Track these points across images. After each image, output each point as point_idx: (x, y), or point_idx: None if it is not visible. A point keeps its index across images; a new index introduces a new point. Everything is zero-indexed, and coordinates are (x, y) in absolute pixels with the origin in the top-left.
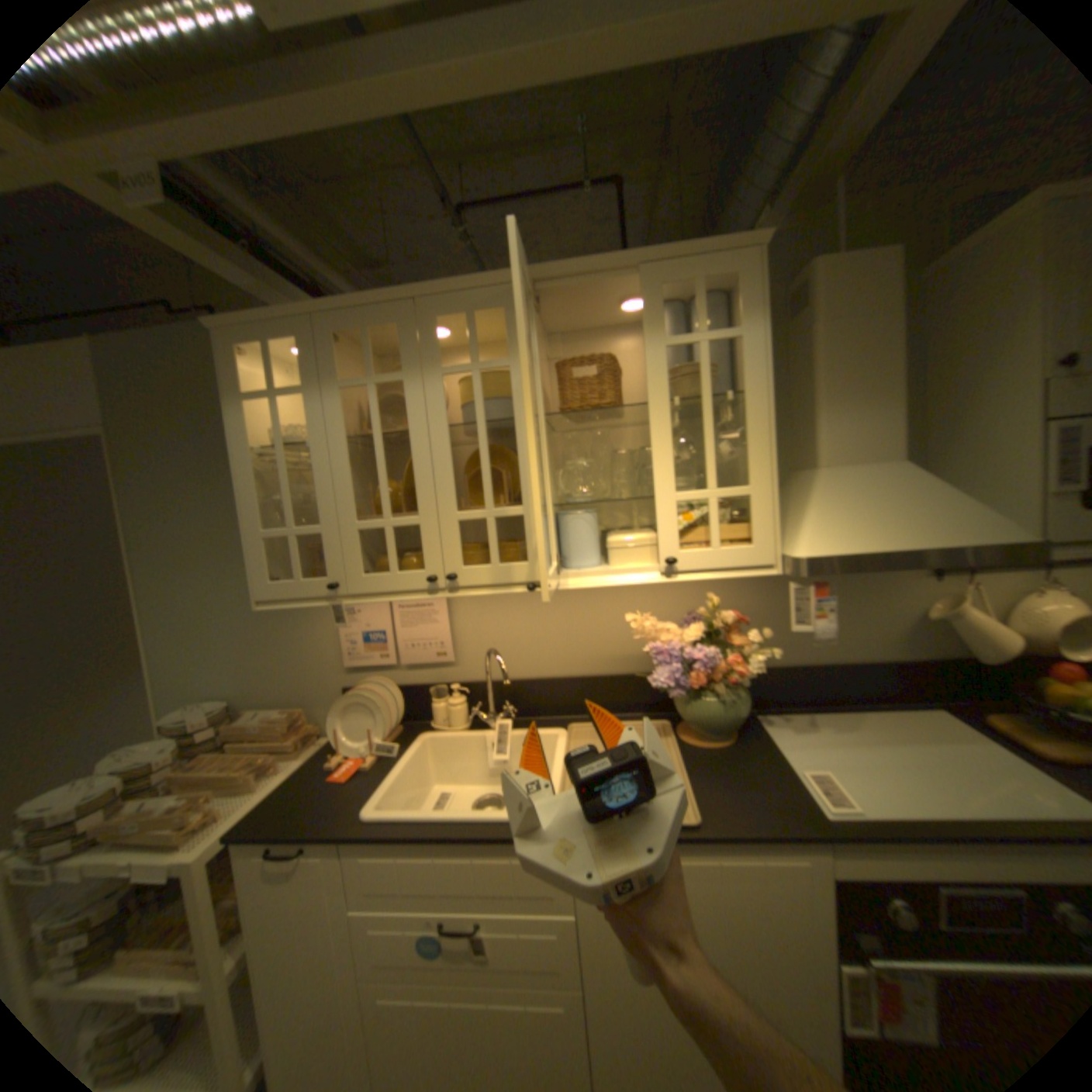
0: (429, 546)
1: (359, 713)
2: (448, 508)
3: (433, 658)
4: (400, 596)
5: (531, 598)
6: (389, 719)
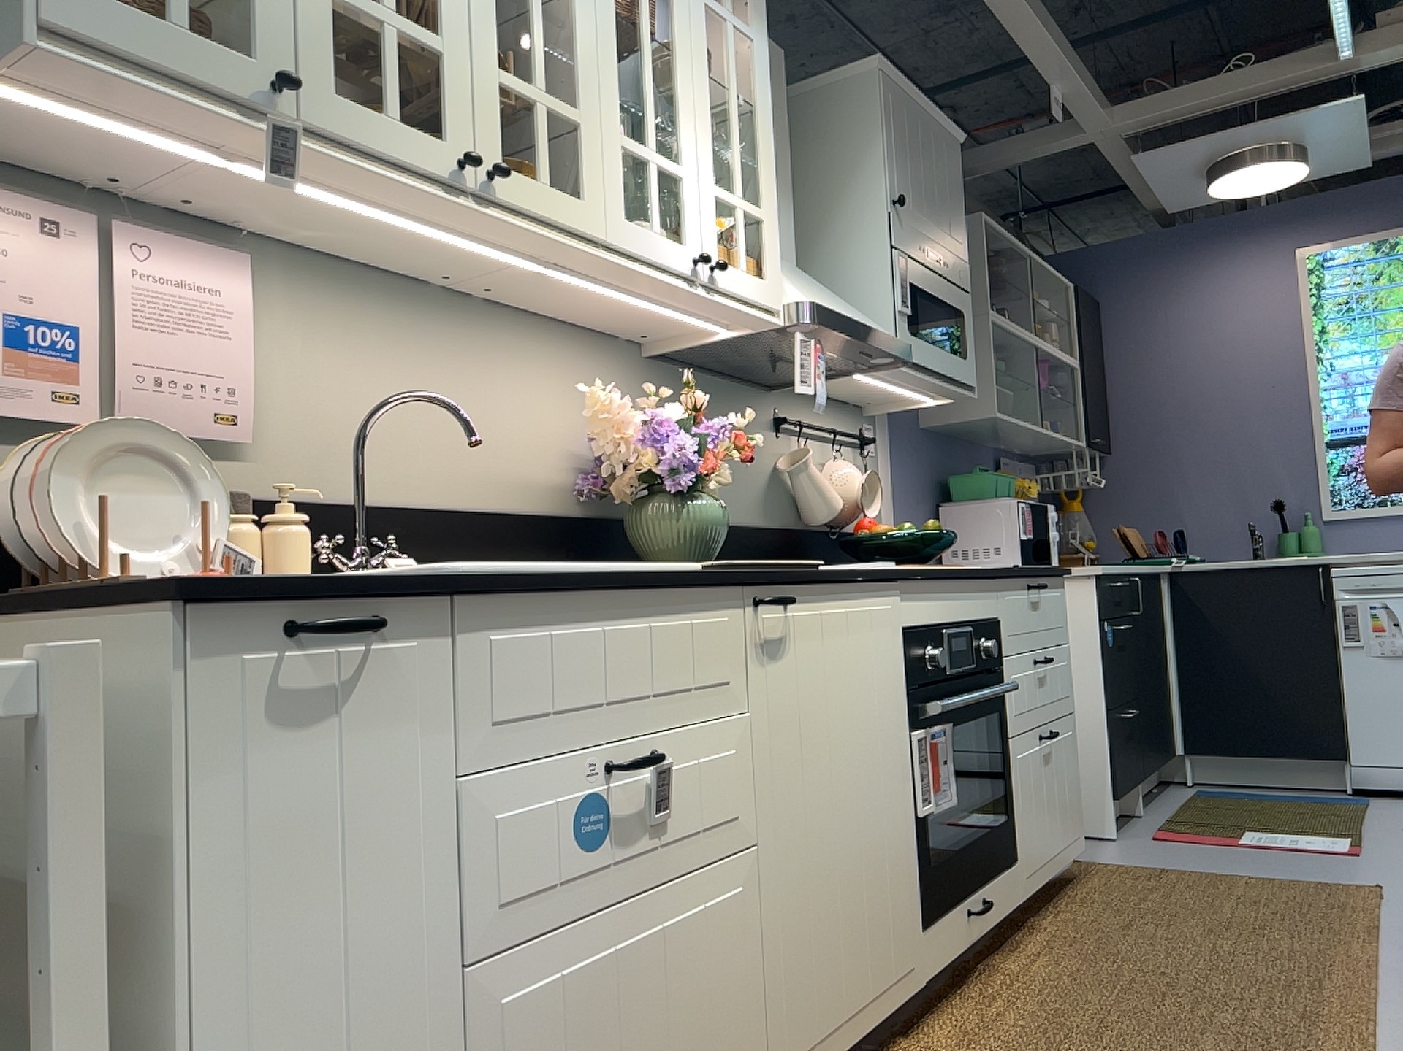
0: (453, 98)
1: (116, 481)
2: (486, 52)
3: (201, 424)
4: (392, 171)
5: (399, 342)
6: (194, 511)
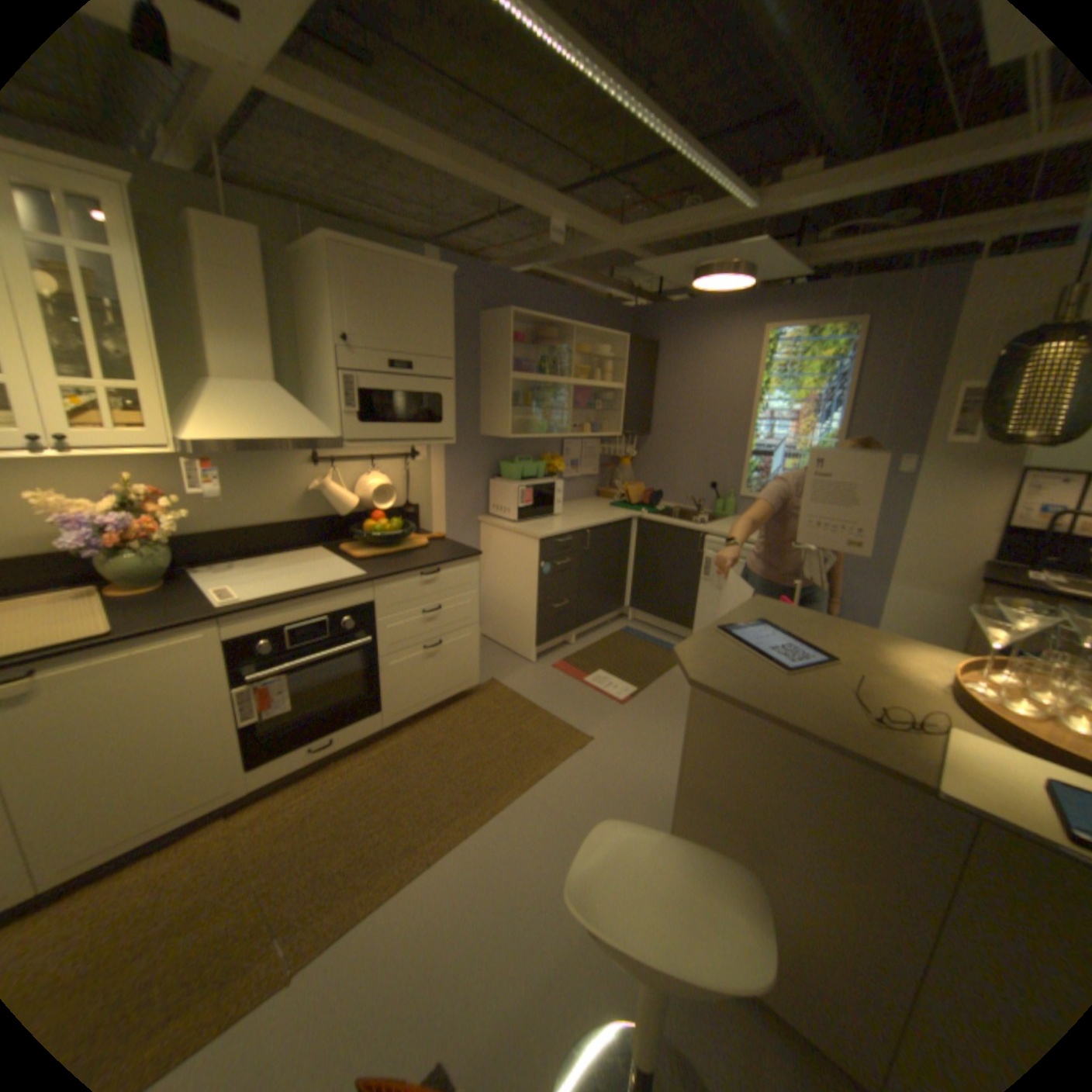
0: None
1: None
2: None
3: None
4: None
5: None
6: None
